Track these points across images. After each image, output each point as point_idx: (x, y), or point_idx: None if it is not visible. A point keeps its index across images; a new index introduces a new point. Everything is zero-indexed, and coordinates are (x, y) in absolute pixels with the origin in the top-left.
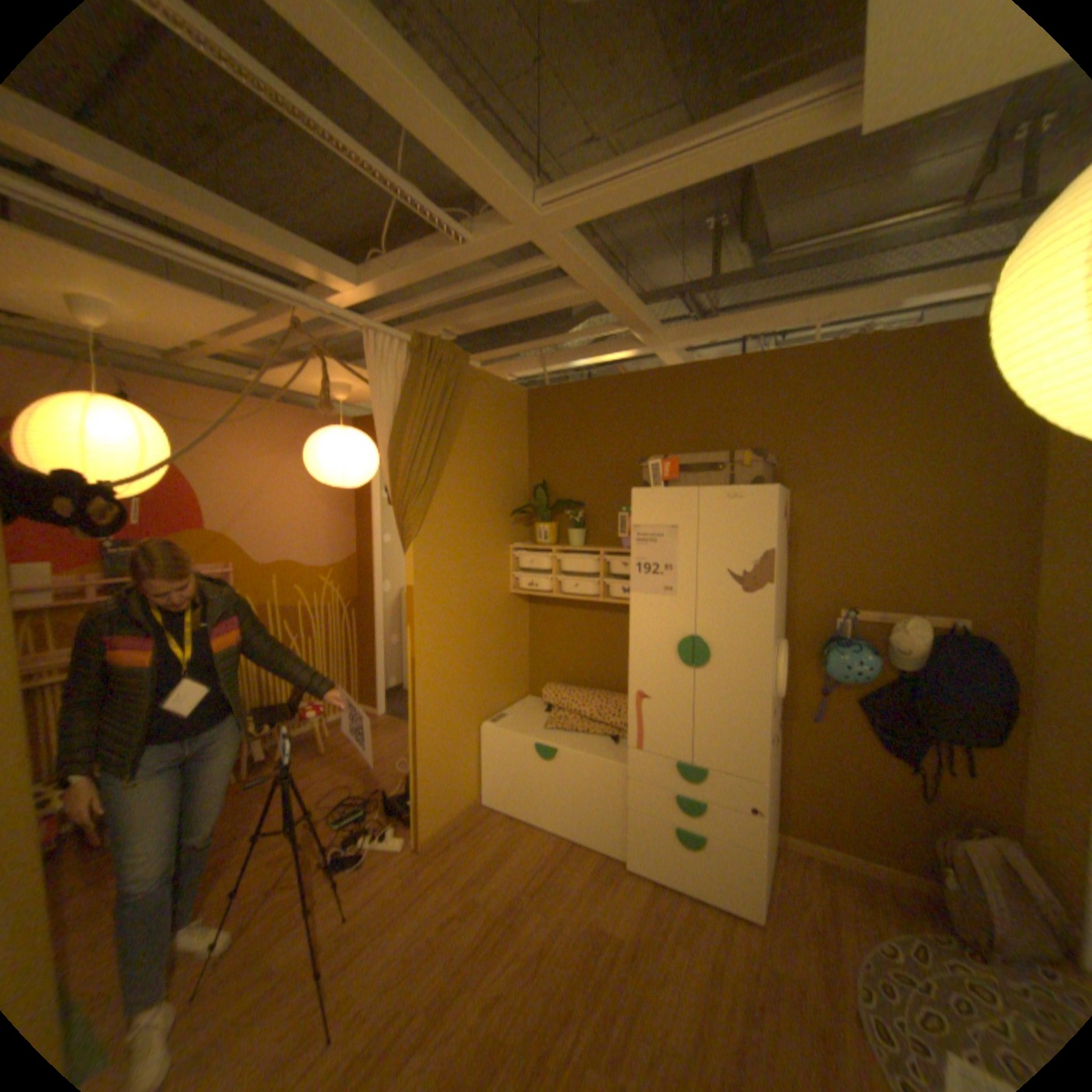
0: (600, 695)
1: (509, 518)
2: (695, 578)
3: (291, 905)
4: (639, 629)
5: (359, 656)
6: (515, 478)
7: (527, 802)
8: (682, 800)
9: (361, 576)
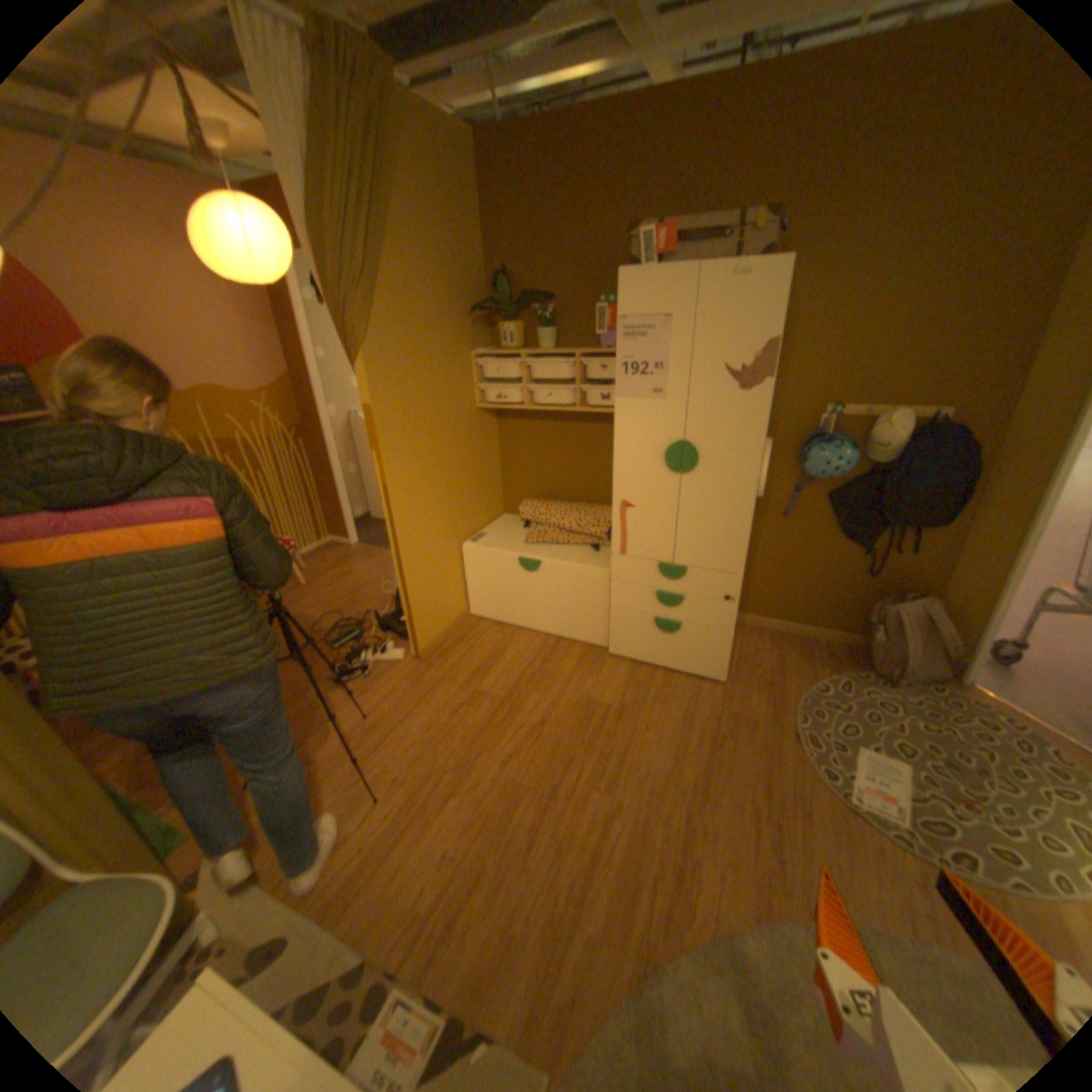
0: (577, 508)
1: (465, 317)
2: (687, 377)
3: (311, 711)
4: (623, 438)
5: (317, 488)
6: (467, 263)
7: (513, 608)
8: (661, 594)
9: (299, 400)
